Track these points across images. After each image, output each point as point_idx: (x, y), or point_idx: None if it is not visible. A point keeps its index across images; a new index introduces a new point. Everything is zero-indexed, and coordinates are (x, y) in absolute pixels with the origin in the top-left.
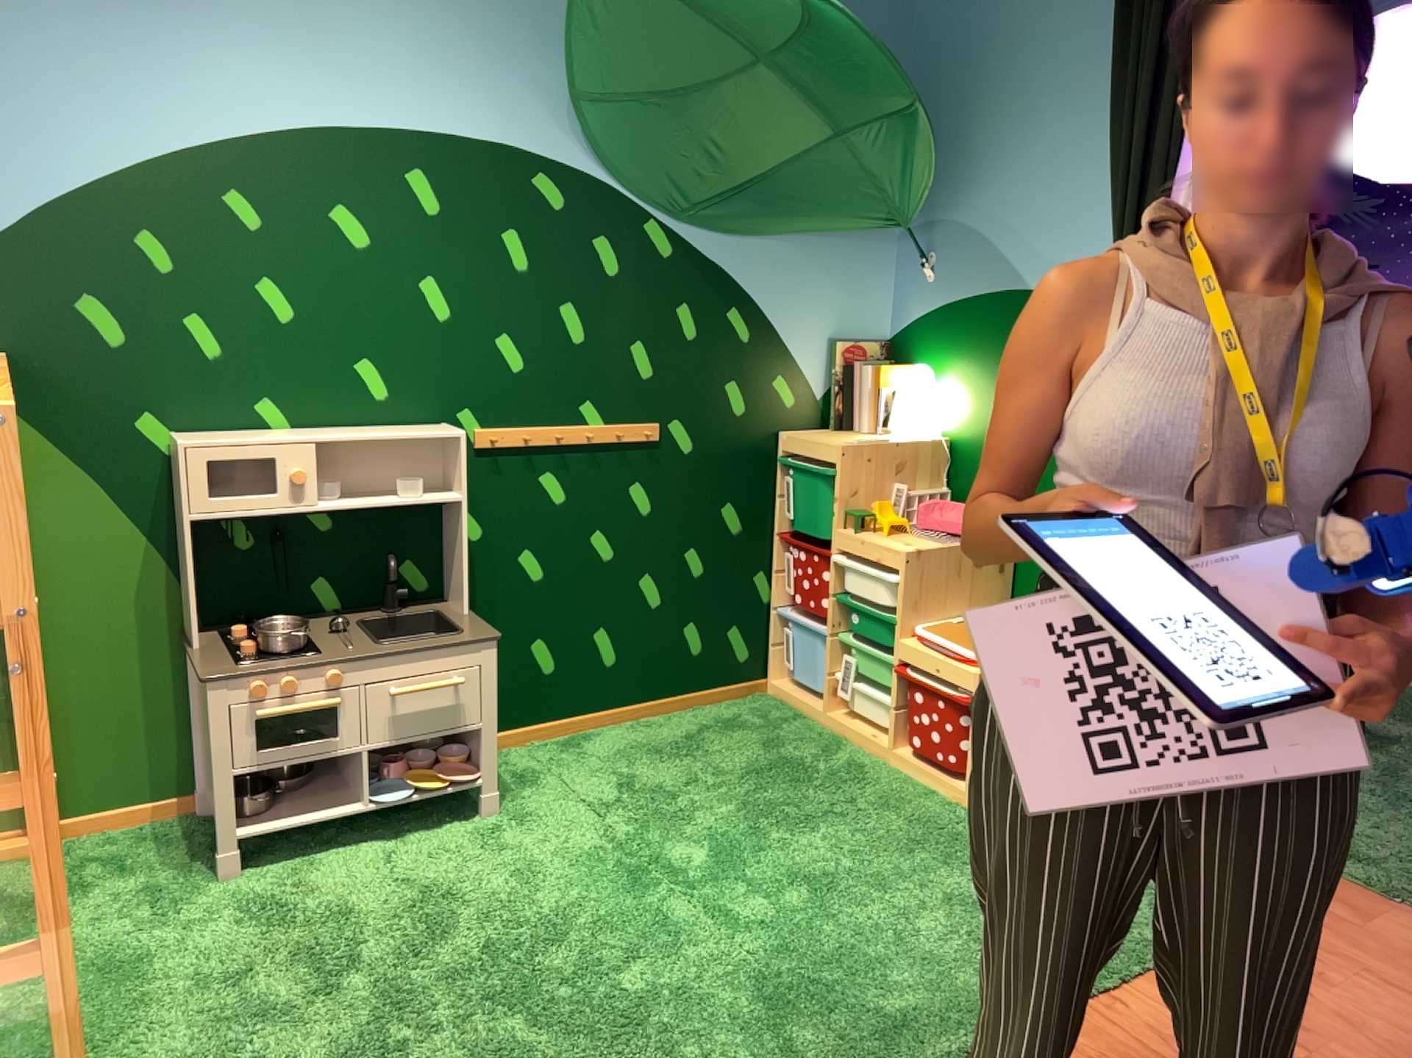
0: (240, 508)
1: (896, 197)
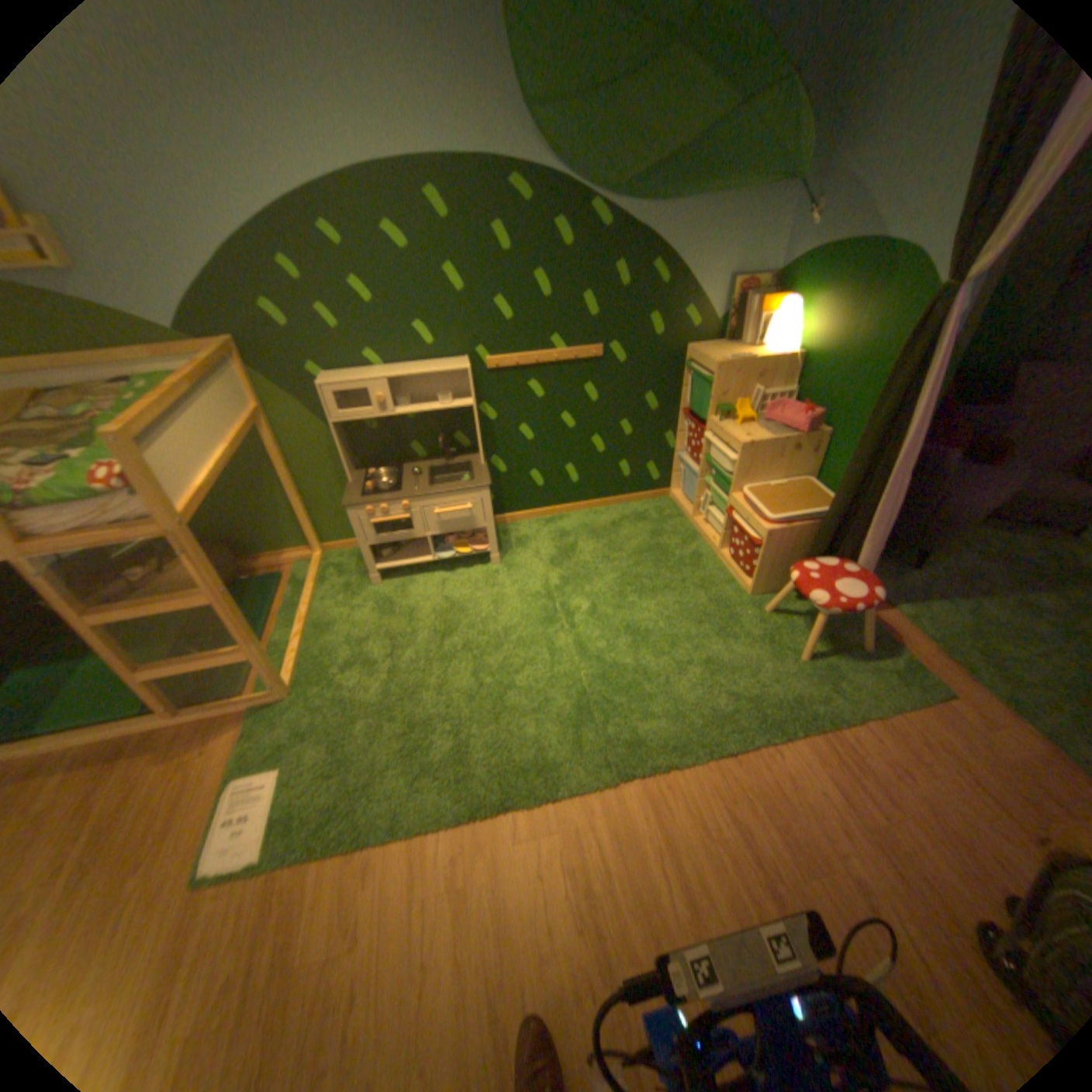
0: (349, 417)
1: (795, 150)
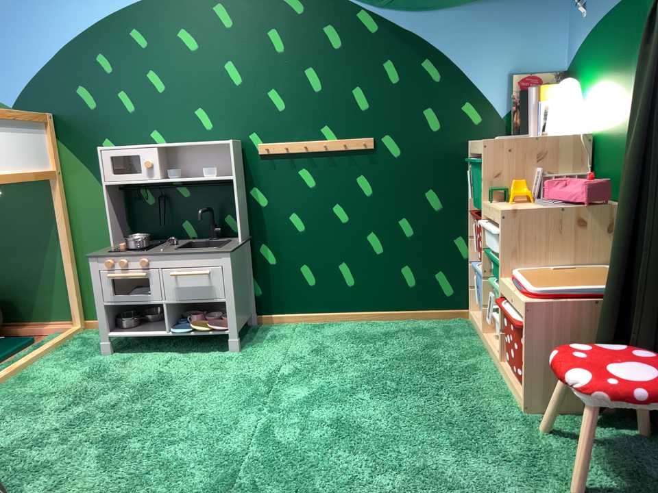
0: (120, 179)
1: None
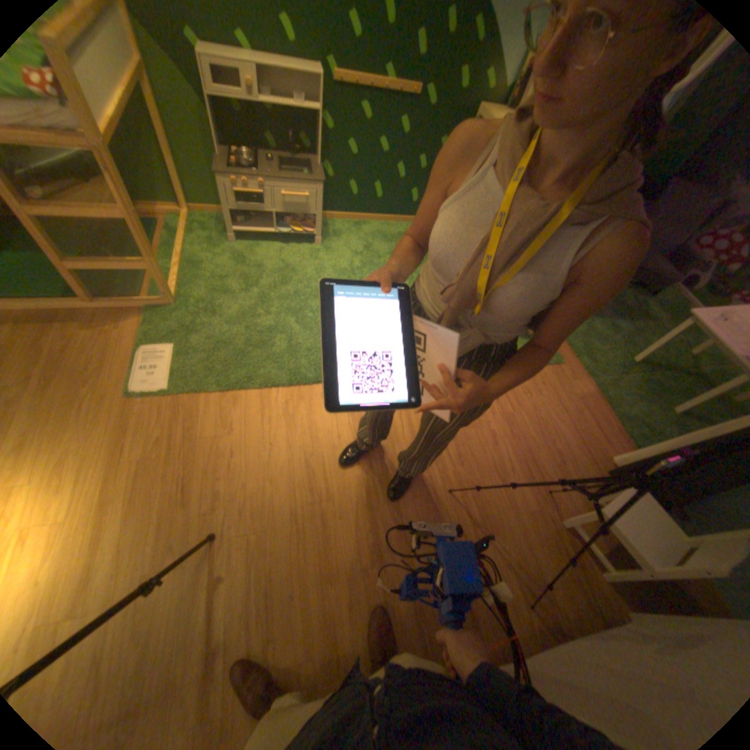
0: (221, 94)
1: None
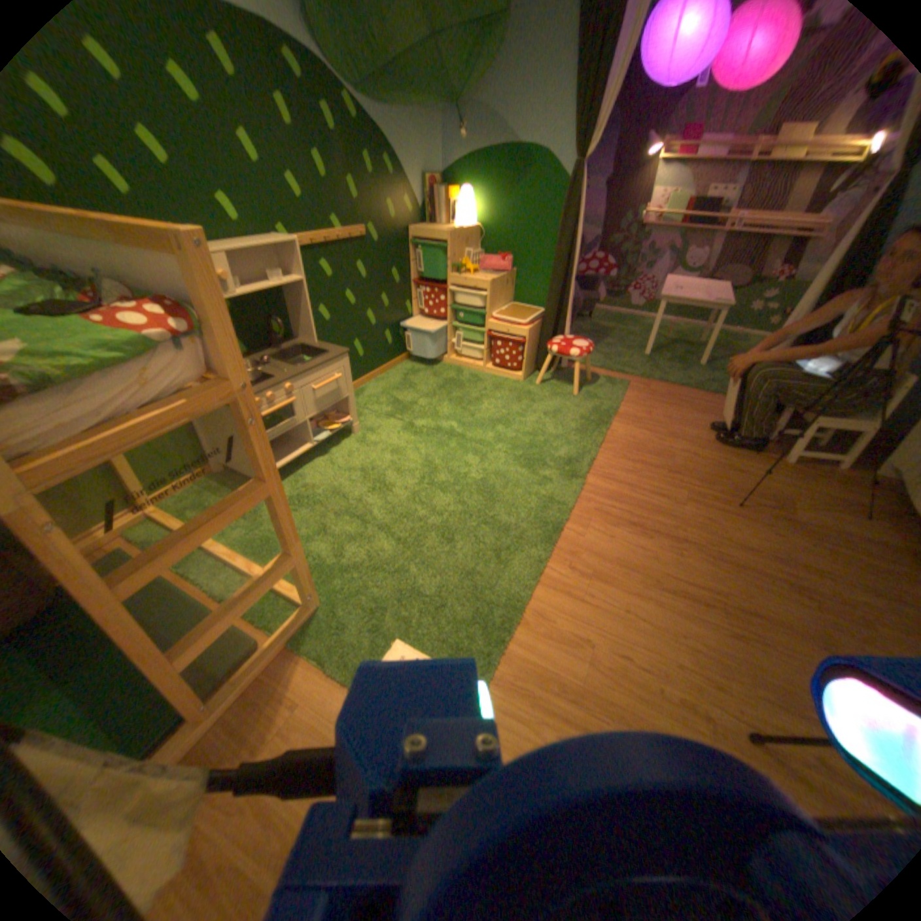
0: None
1: (459, 77)
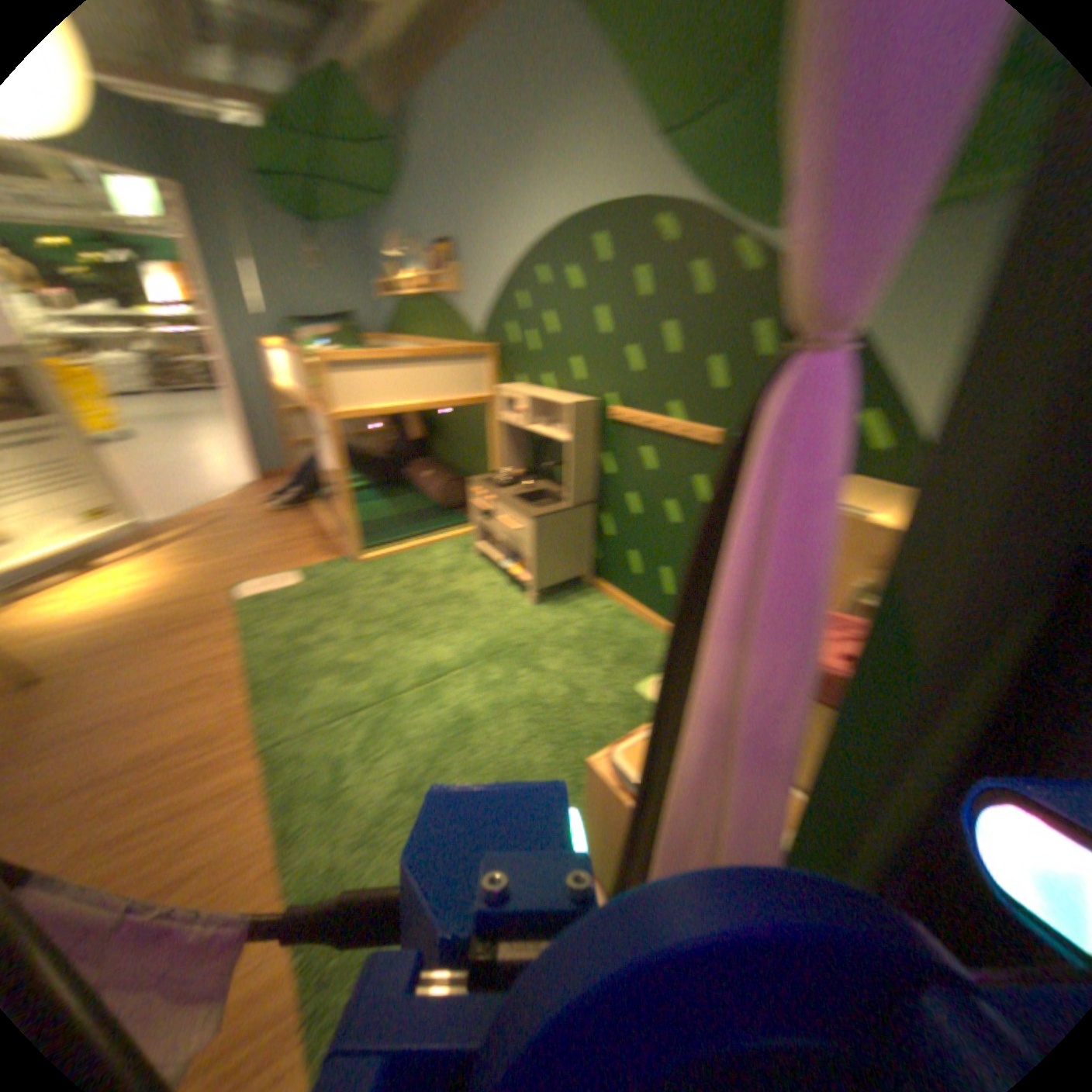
0: (503, 417)
1: None
